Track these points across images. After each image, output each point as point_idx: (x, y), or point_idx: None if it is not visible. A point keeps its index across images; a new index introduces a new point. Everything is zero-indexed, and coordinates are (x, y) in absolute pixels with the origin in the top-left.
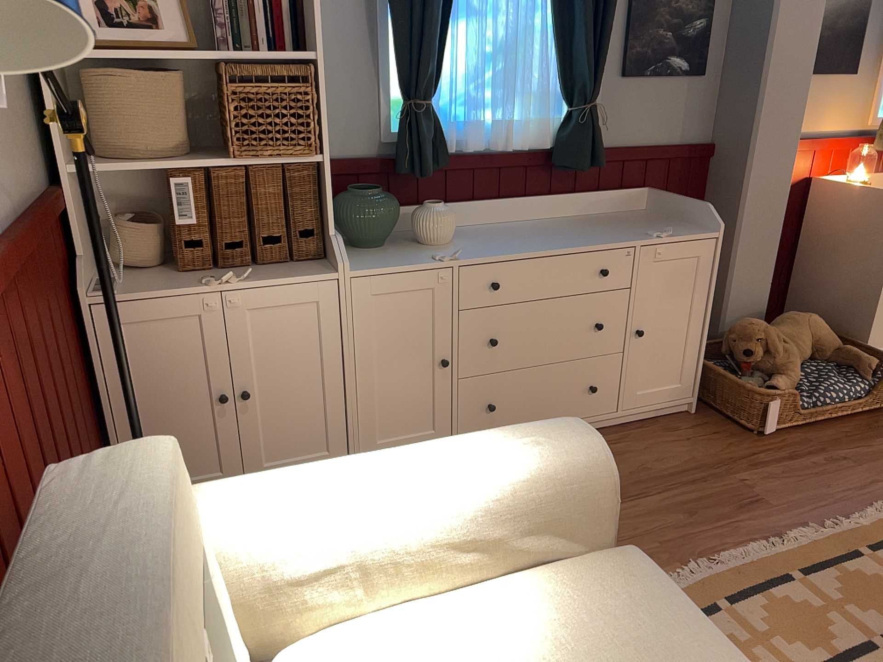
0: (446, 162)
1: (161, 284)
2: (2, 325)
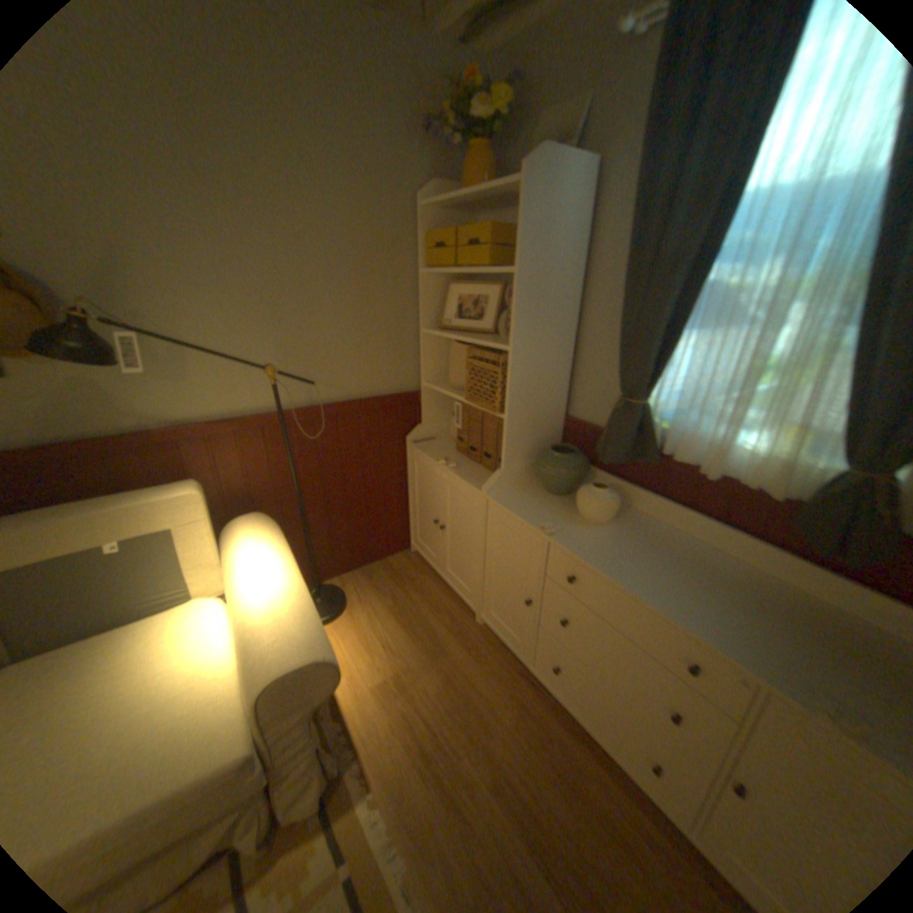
0: (658, 460)
1: (435, 452)
2: (290, 436)
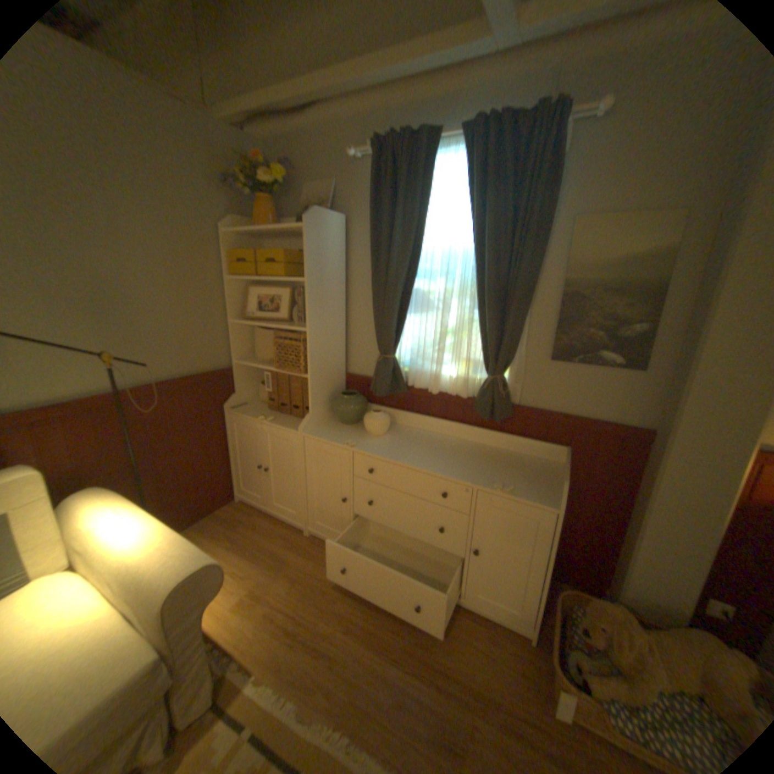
0: (405, 390)
1: (251, 412)
2: (117, 414)
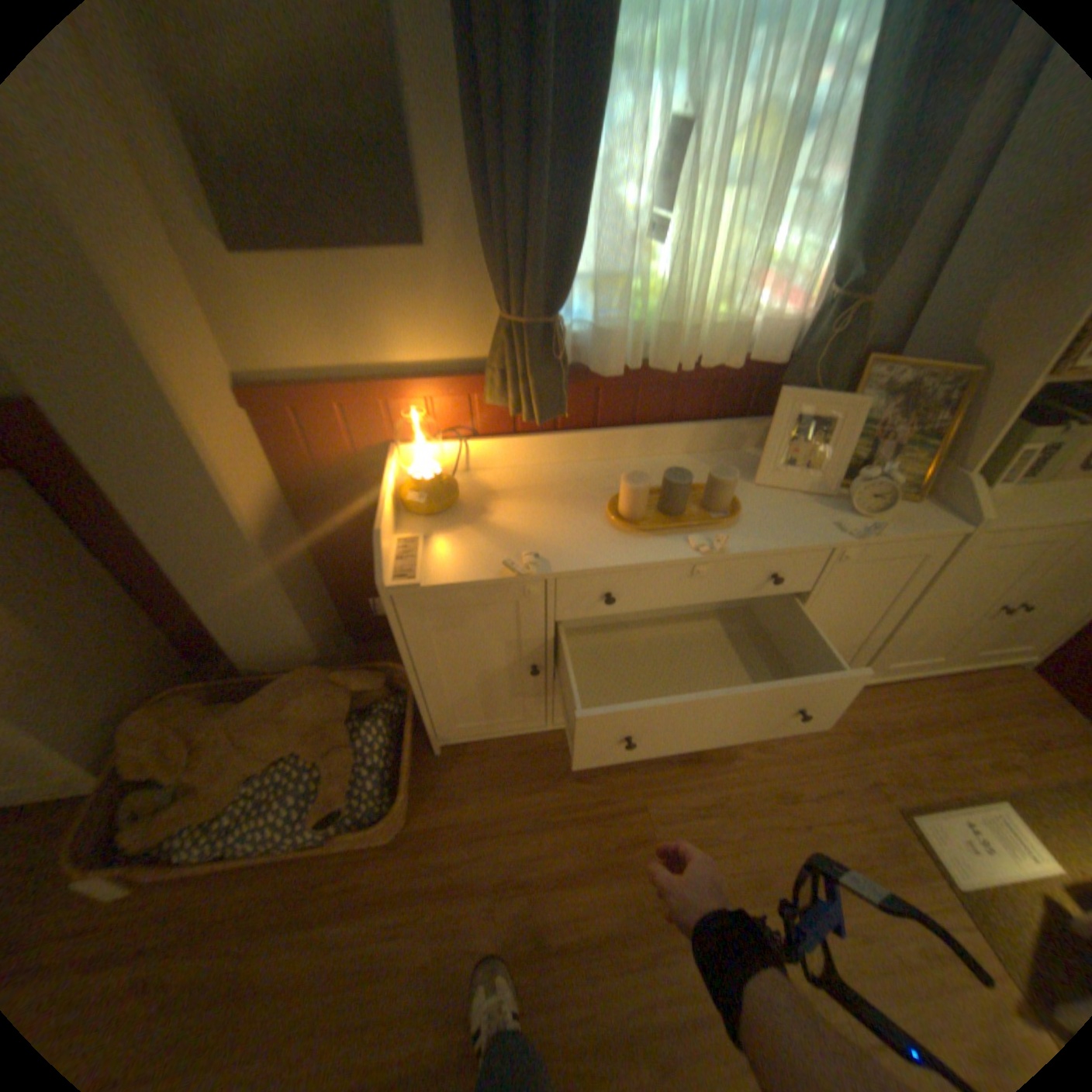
0: None
1: None
2: None
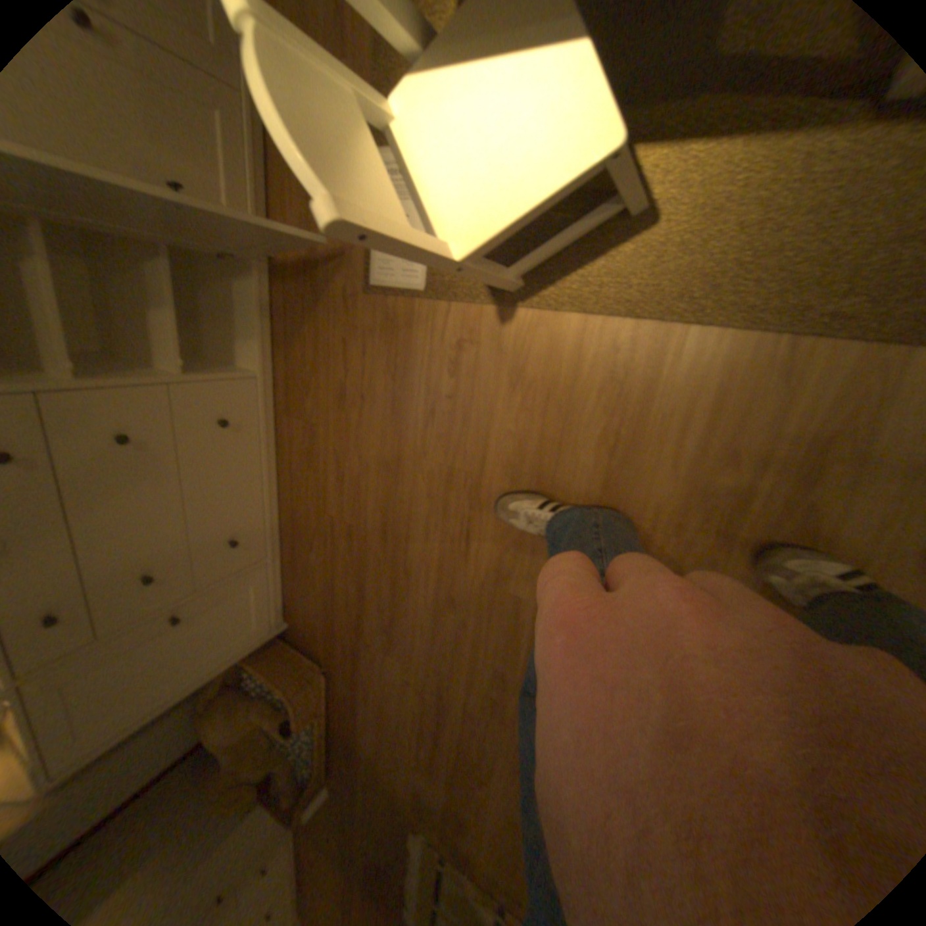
0: None
1: None
2: None
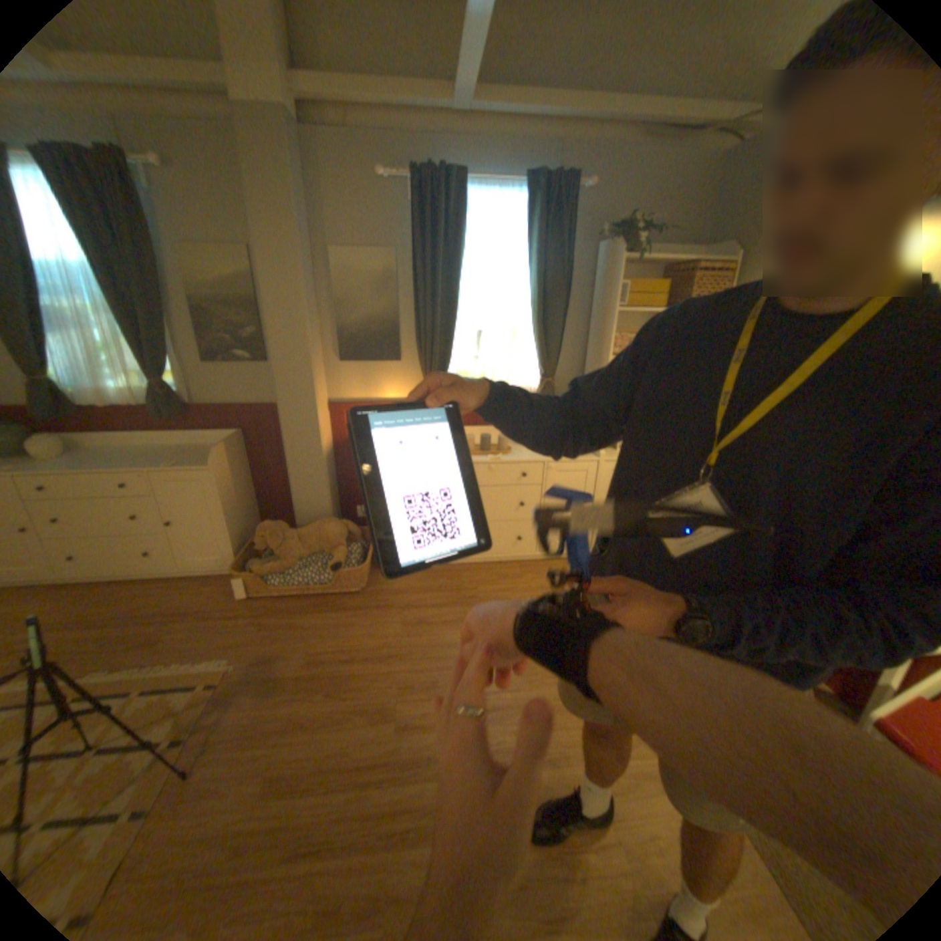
0: (74, 411)
1: None
2: None
